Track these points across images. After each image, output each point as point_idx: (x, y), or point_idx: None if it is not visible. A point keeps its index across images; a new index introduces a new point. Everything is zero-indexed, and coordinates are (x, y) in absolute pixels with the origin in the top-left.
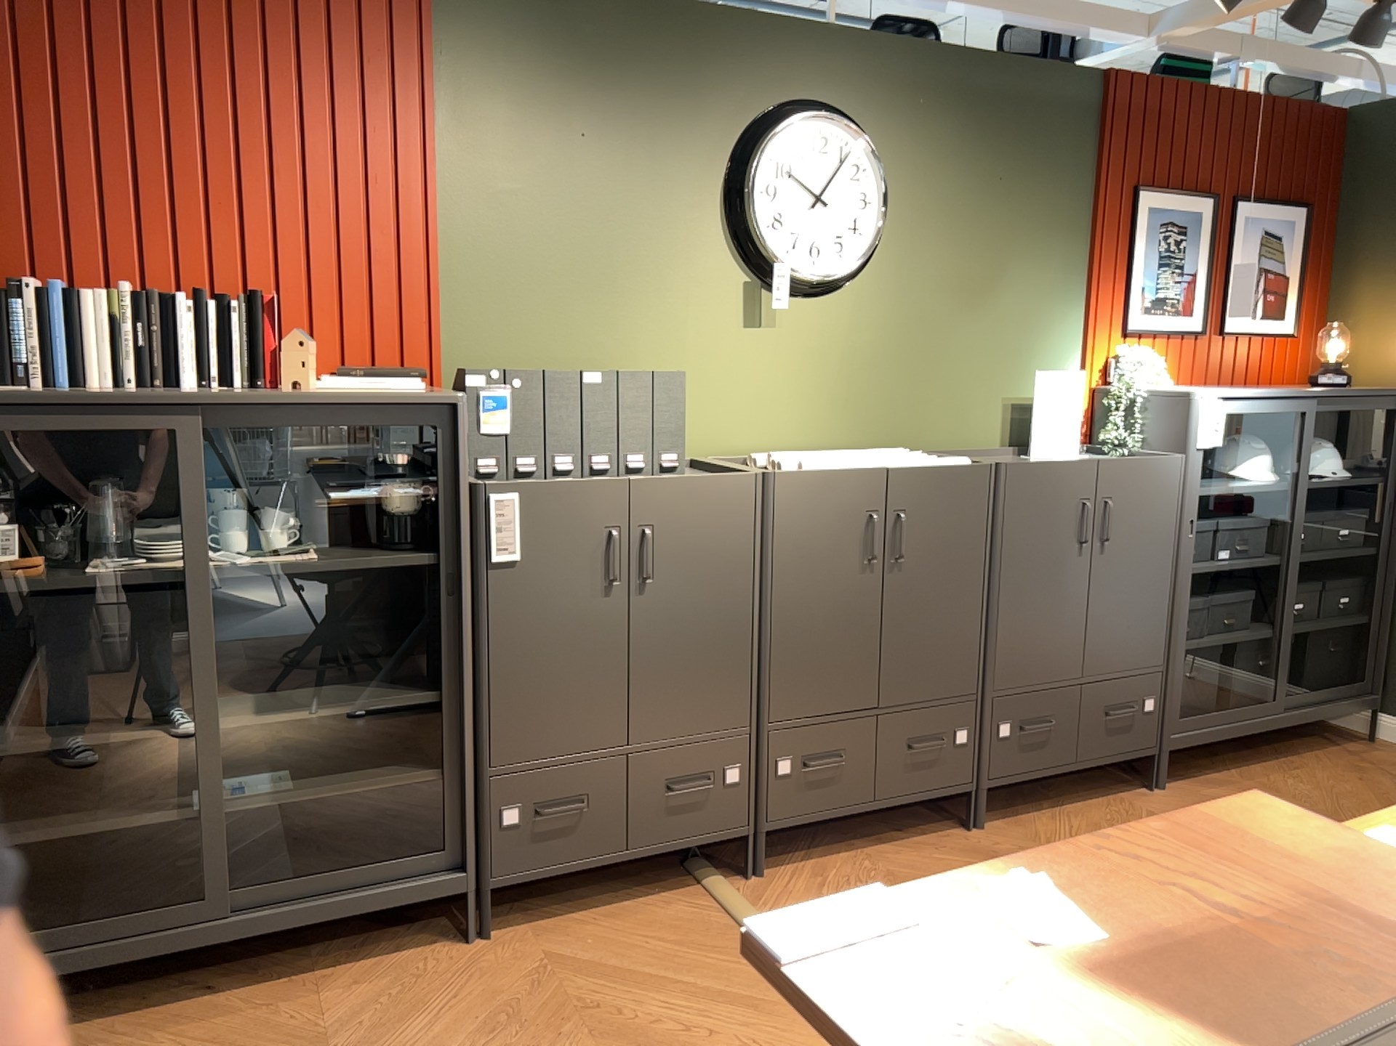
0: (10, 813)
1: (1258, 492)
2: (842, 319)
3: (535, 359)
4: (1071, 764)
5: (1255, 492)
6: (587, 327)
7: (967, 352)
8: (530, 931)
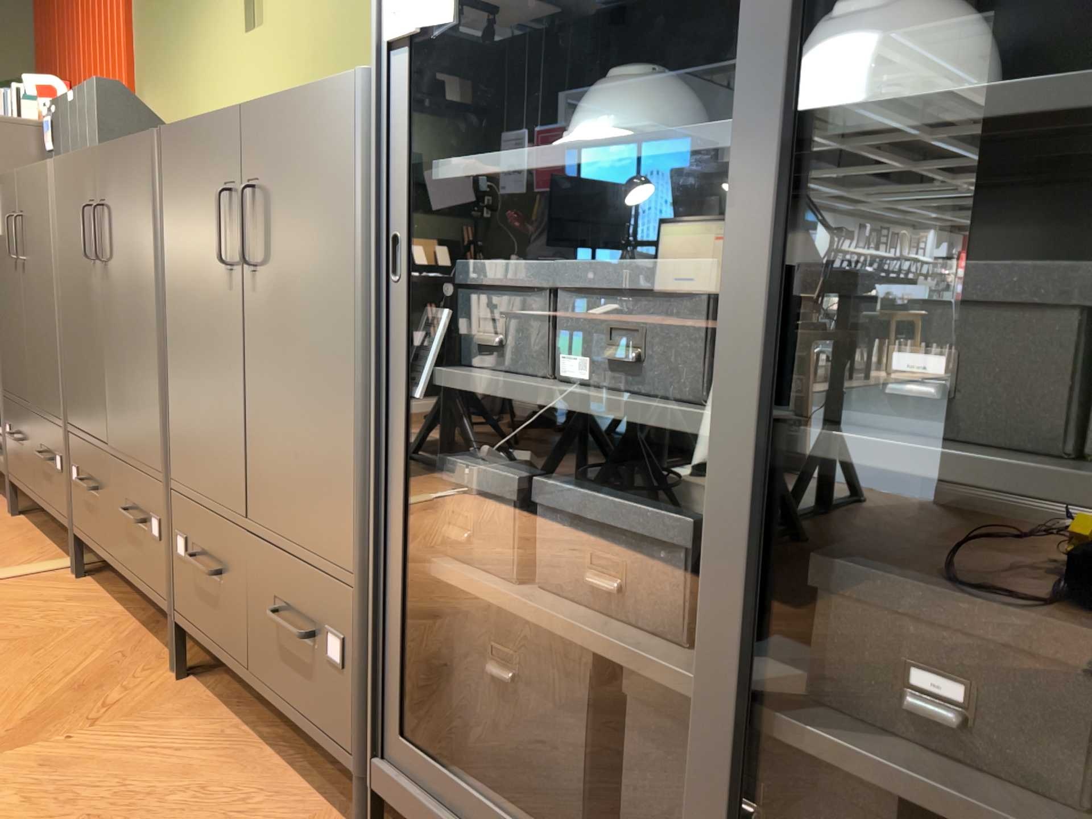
0: None
1: (642, 156)
2: None
3: (163, 105)
4: (242, 668)
5: (625, 156)
6: (179, 69)
7: None
8: (20, 524)
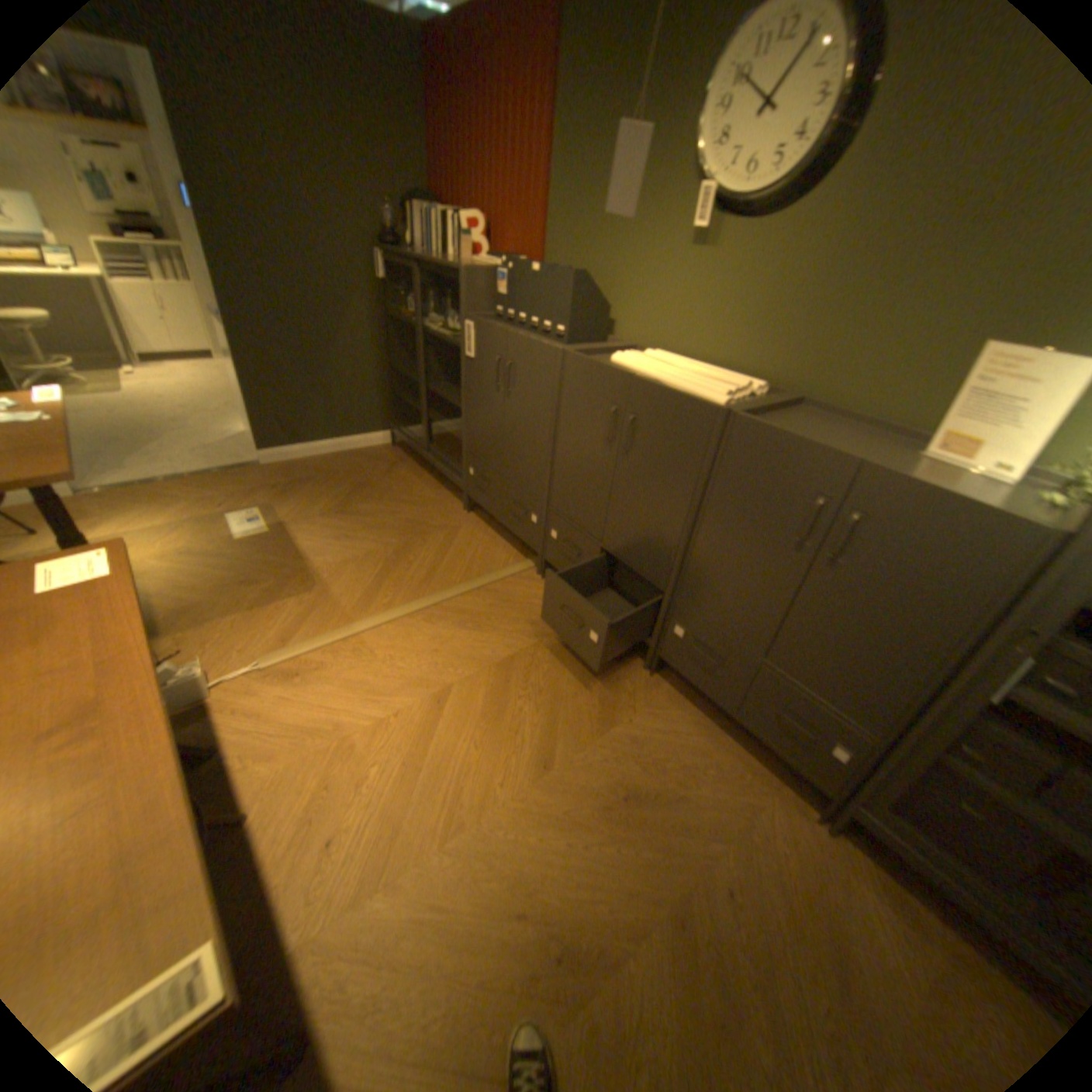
0: (418, 395)
1: None
2: (776, 242)
3: (577, 258)
4: (730, 708)
5: None
6: (601, 238)
7: (927, 299)
8: (476, 521)
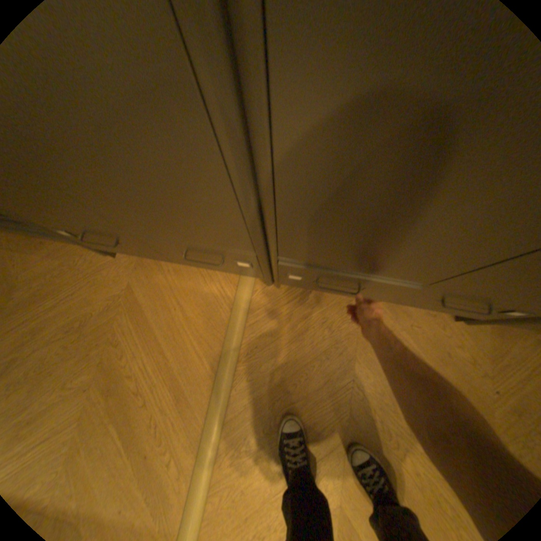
0: None
1: None
2: None
3: None
4: None
5: None
6: None
7: None
8: (135, 261)
